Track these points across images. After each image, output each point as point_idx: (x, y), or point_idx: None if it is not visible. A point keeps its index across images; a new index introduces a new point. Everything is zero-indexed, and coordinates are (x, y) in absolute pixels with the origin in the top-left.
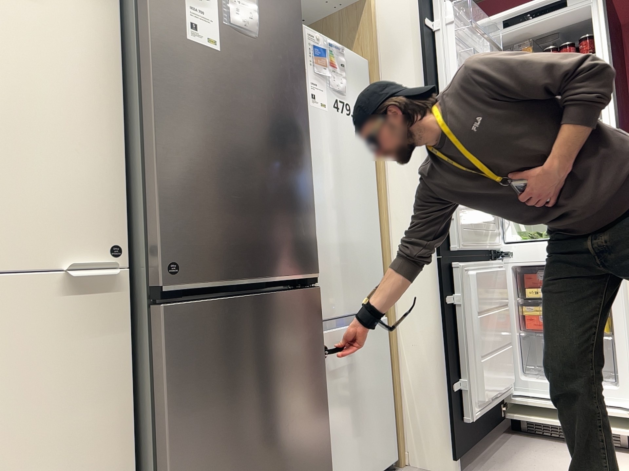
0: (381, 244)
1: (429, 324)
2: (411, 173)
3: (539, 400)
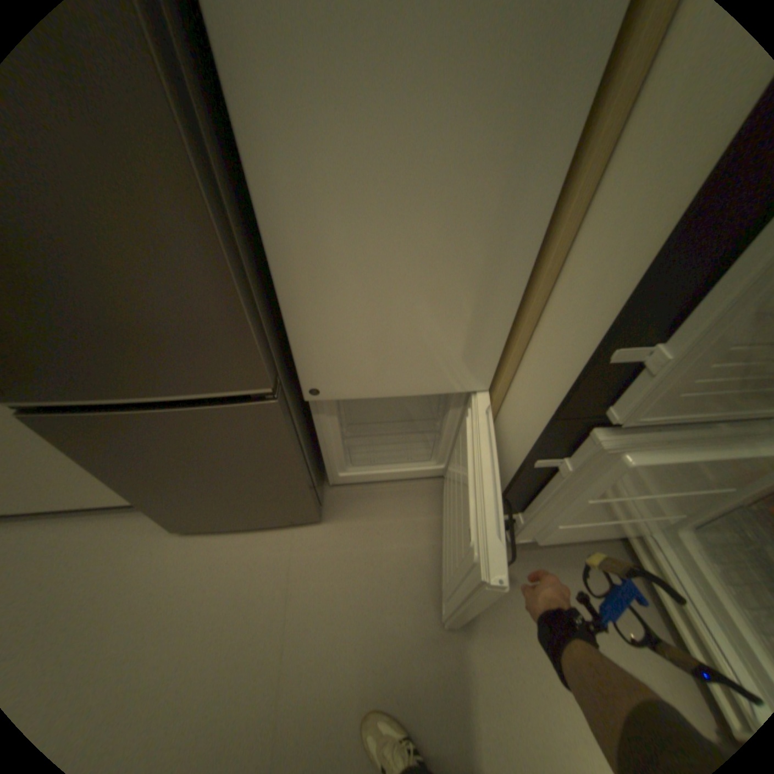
0: (523, 304)
1: (518, 447)
2: (652, 189)
3: (665, 566)
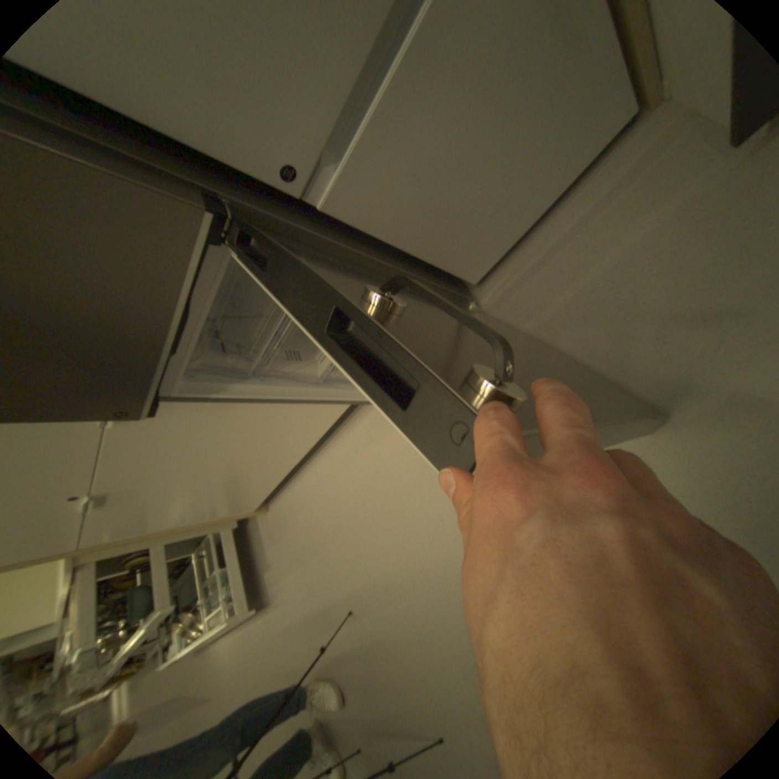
0: None
1: None
2: None
3: None
